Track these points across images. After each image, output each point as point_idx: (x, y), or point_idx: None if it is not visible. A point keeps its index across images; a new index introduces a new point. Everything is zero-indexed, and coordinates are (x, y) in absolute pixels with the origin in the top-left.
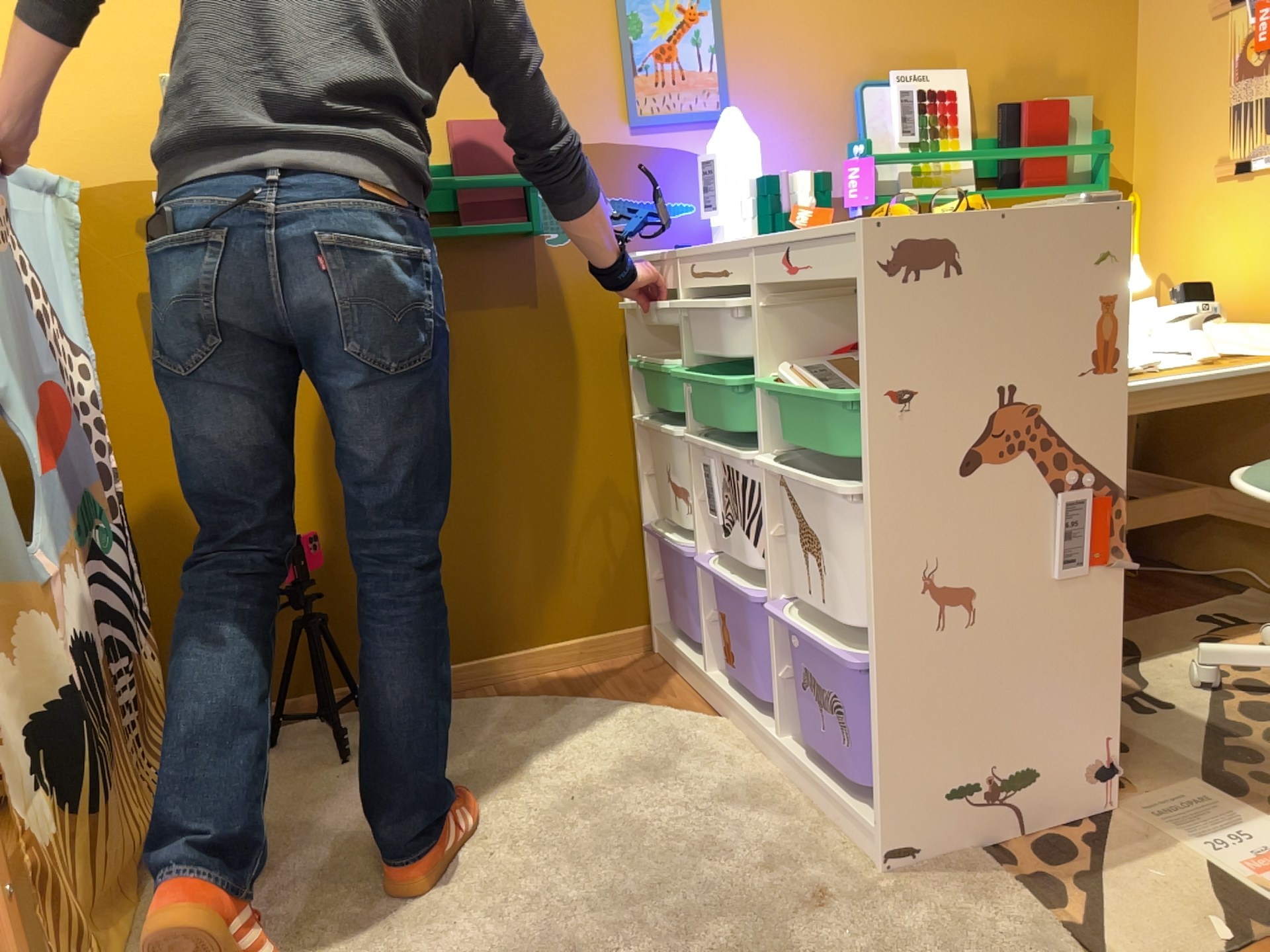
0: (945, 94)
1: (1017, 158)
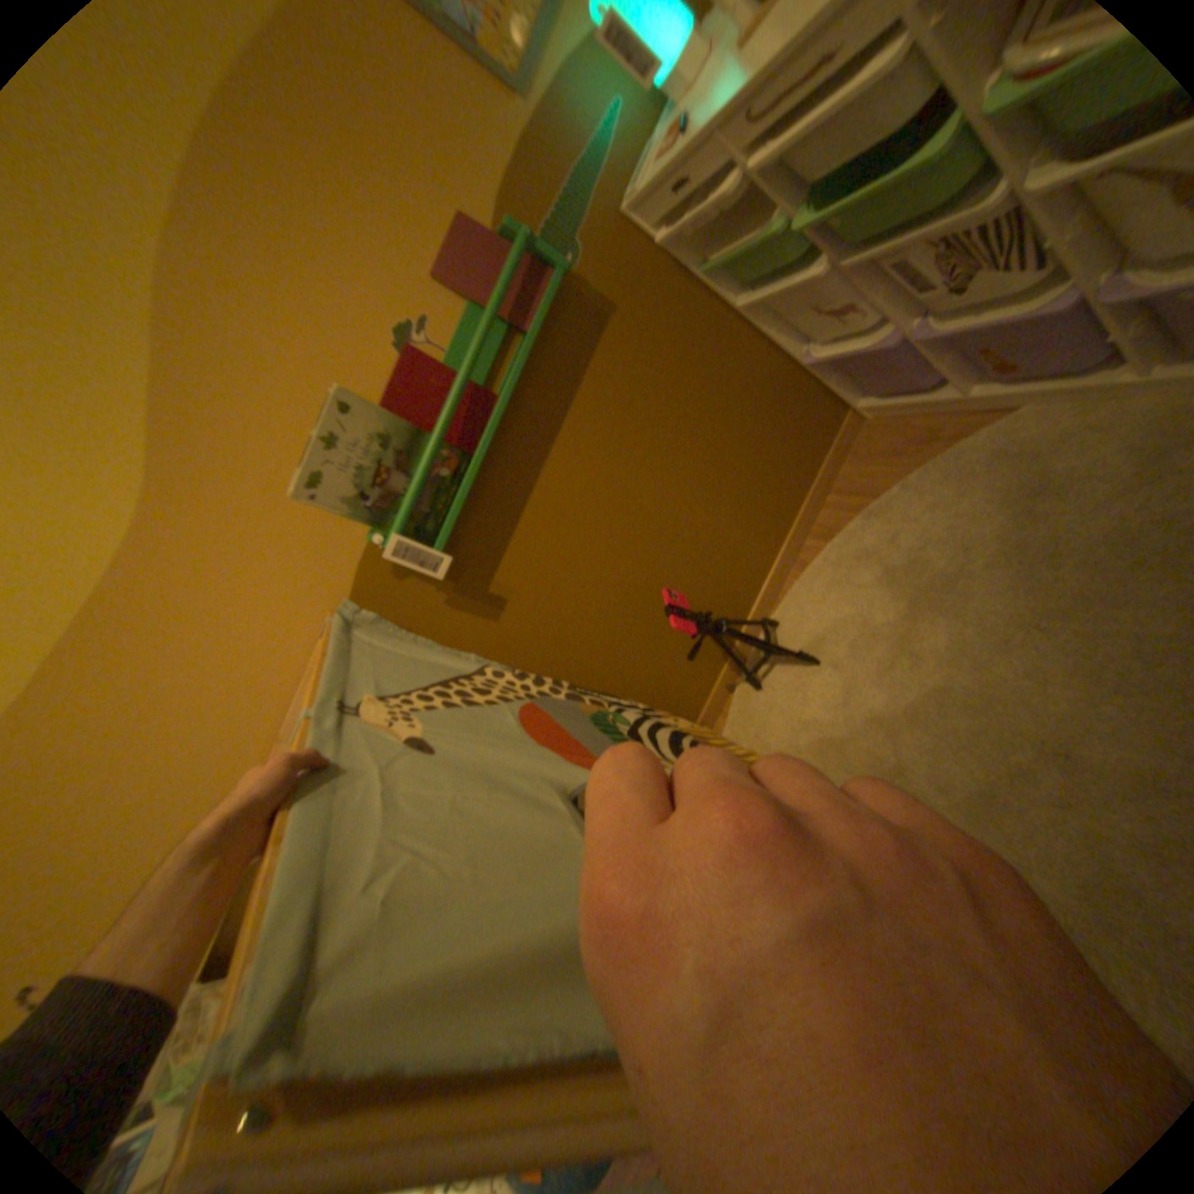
0: None
1: None
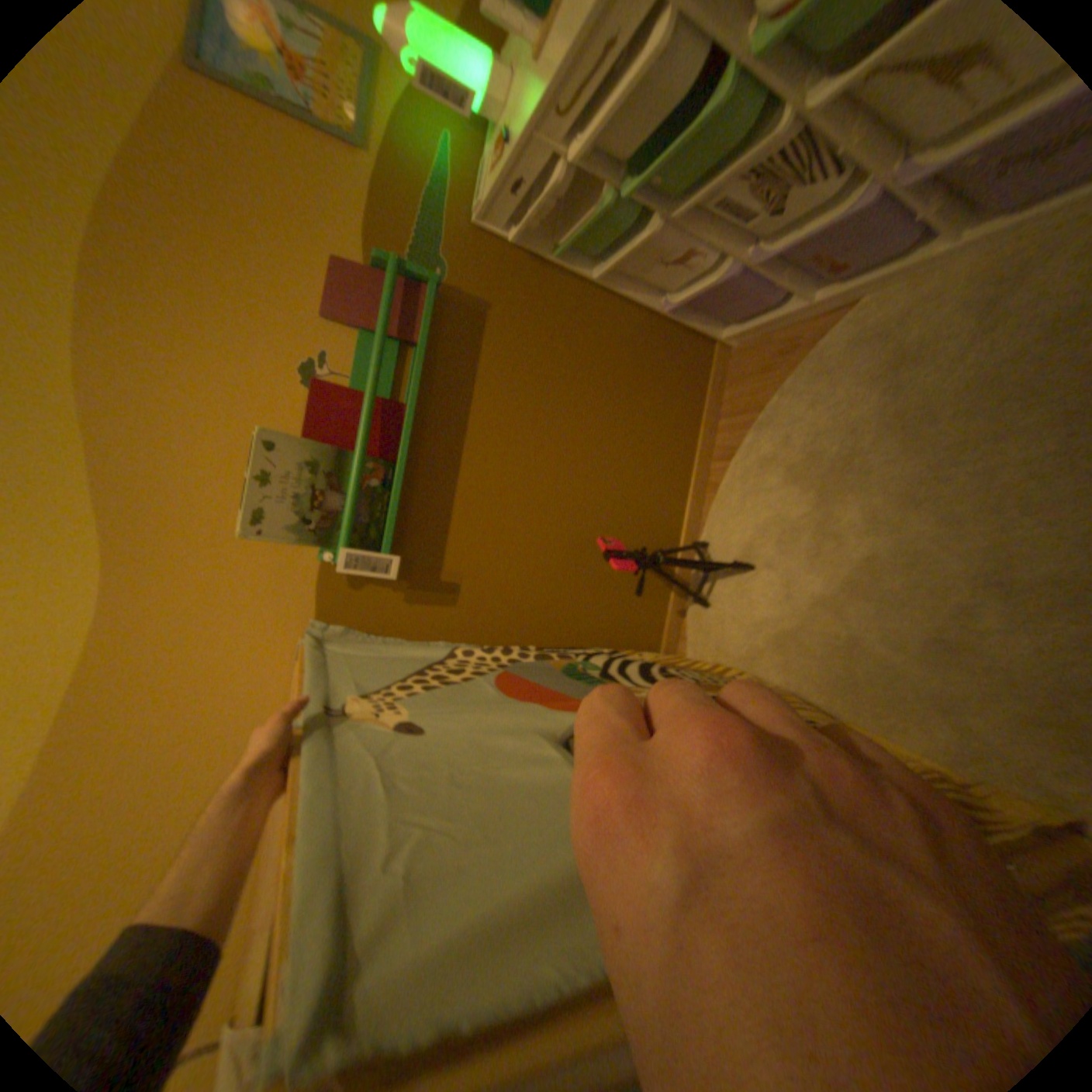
0: None
1: None
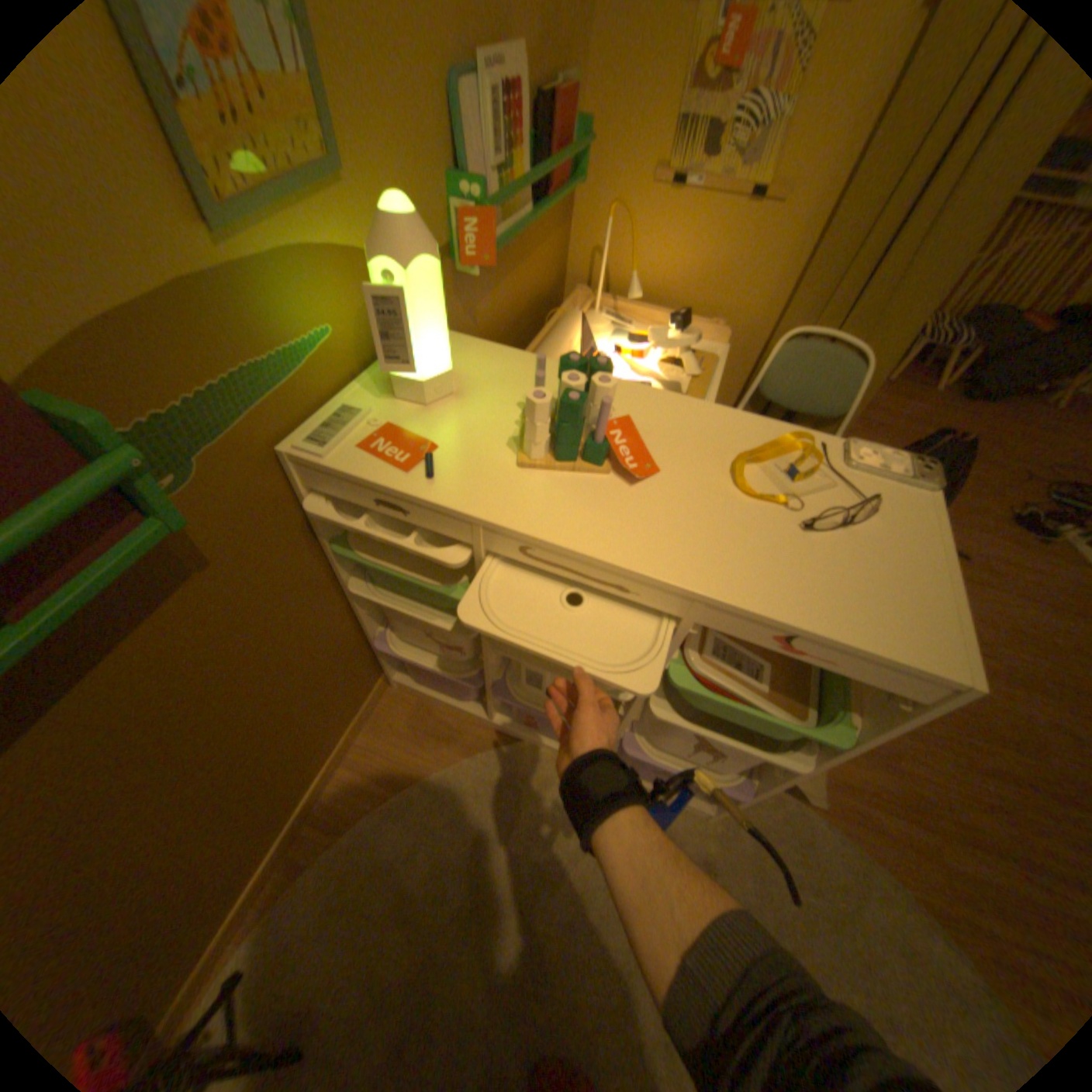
0: (516, 81)
1: (550, 158)
